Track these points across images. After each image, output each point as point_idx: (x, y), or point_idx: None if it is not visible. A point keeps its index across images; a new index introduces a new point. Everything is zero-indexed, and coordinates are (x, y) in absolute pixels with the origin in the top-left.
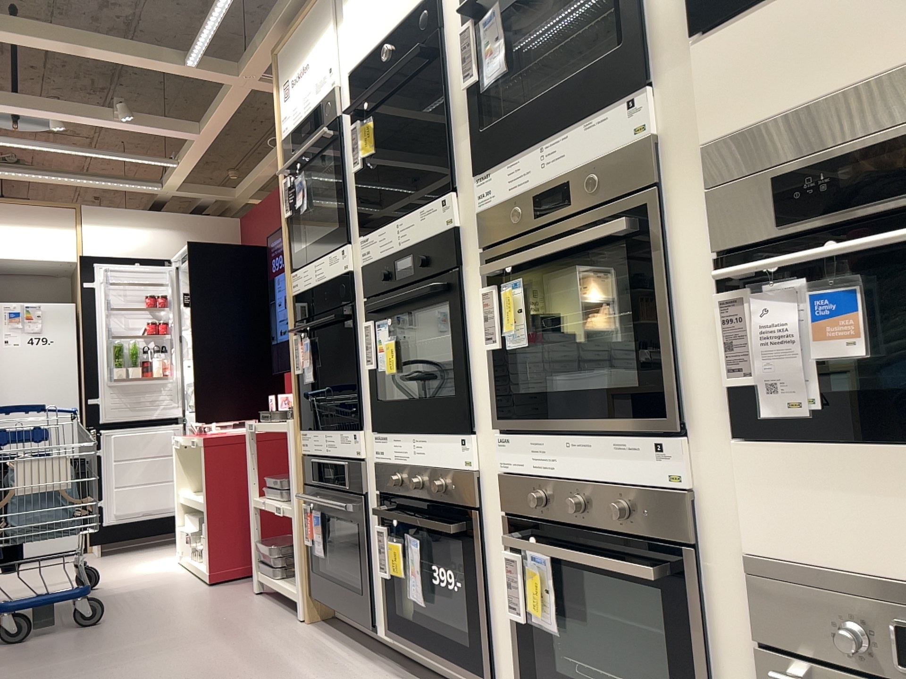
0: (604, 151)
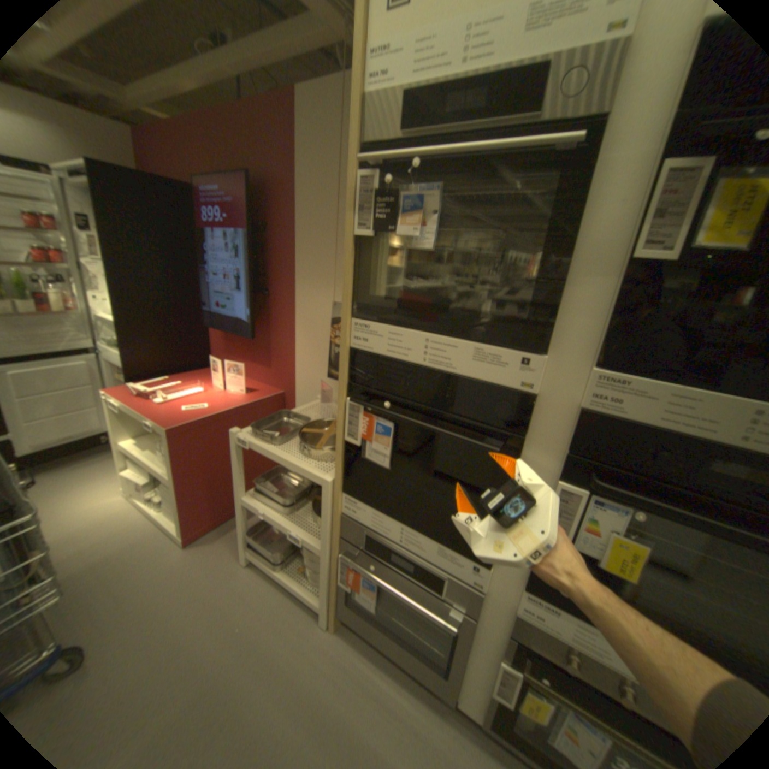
0: None
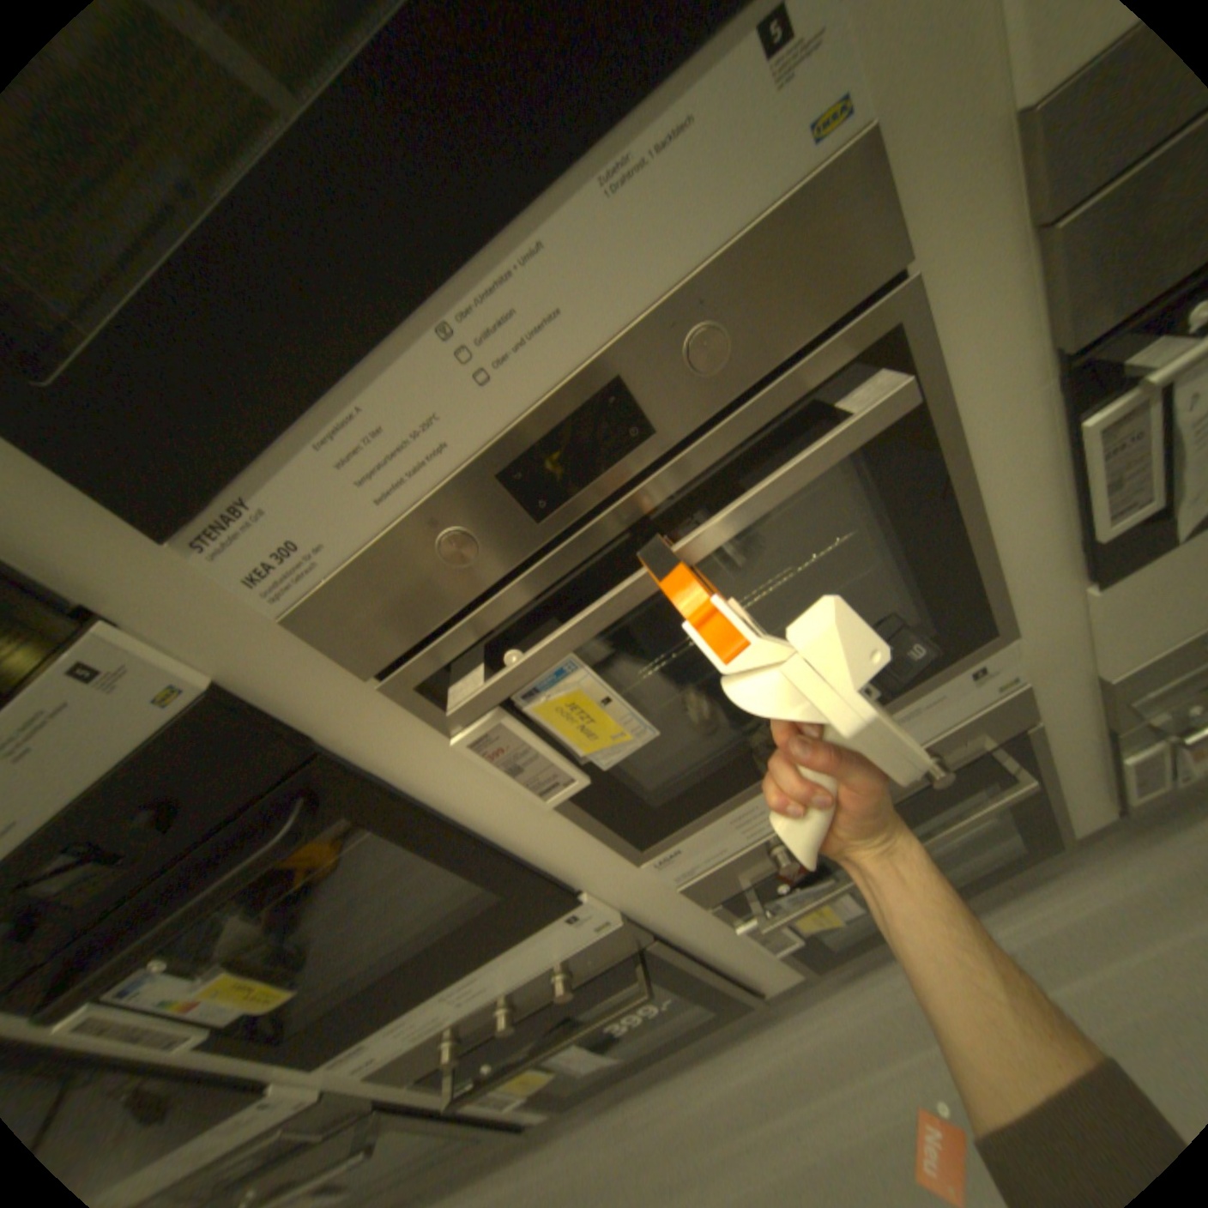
0: (714, 231)
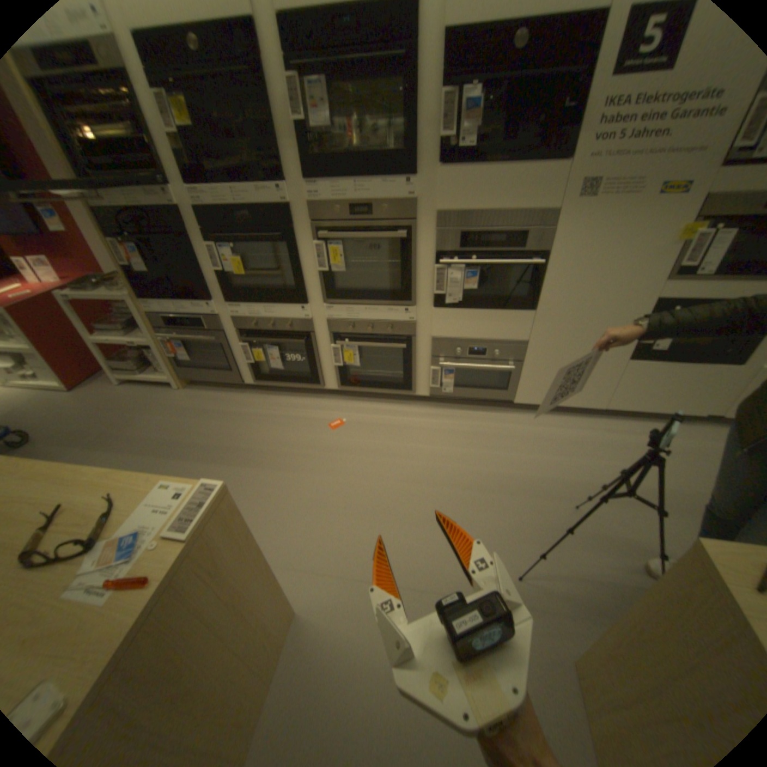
0: (392, 199)
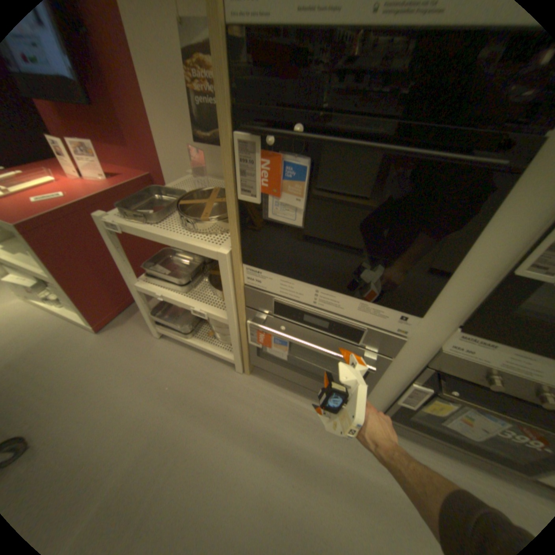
0: None
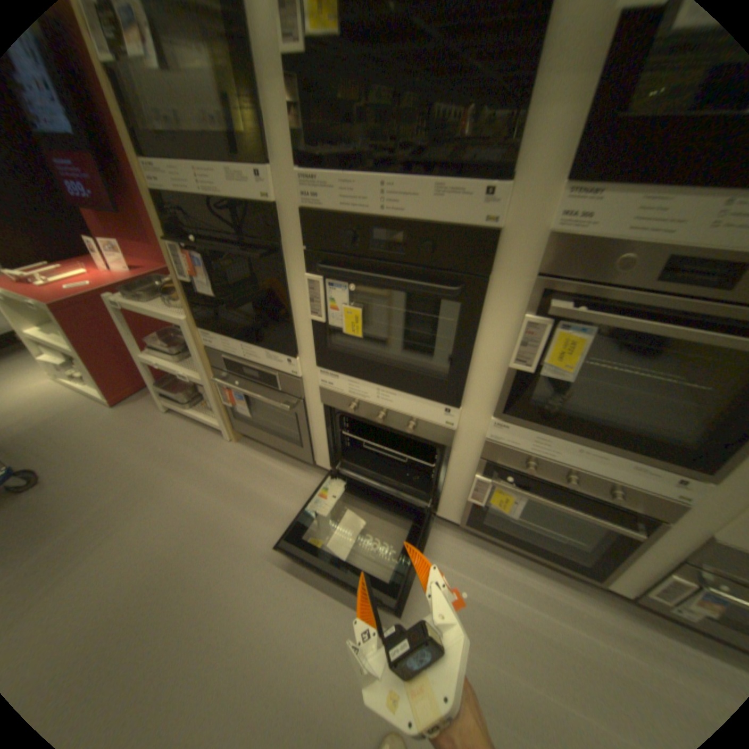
0: None
